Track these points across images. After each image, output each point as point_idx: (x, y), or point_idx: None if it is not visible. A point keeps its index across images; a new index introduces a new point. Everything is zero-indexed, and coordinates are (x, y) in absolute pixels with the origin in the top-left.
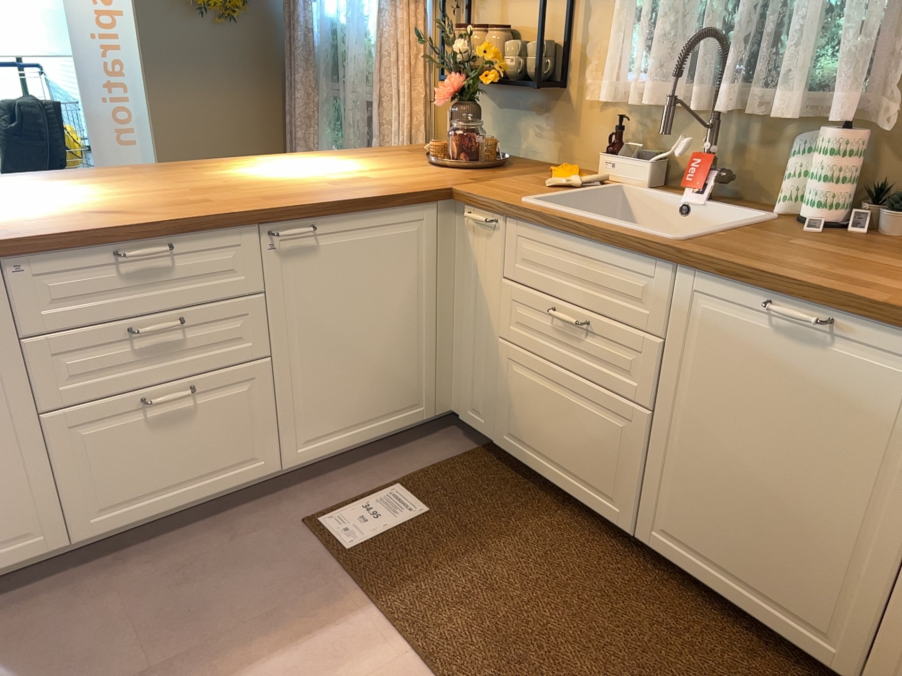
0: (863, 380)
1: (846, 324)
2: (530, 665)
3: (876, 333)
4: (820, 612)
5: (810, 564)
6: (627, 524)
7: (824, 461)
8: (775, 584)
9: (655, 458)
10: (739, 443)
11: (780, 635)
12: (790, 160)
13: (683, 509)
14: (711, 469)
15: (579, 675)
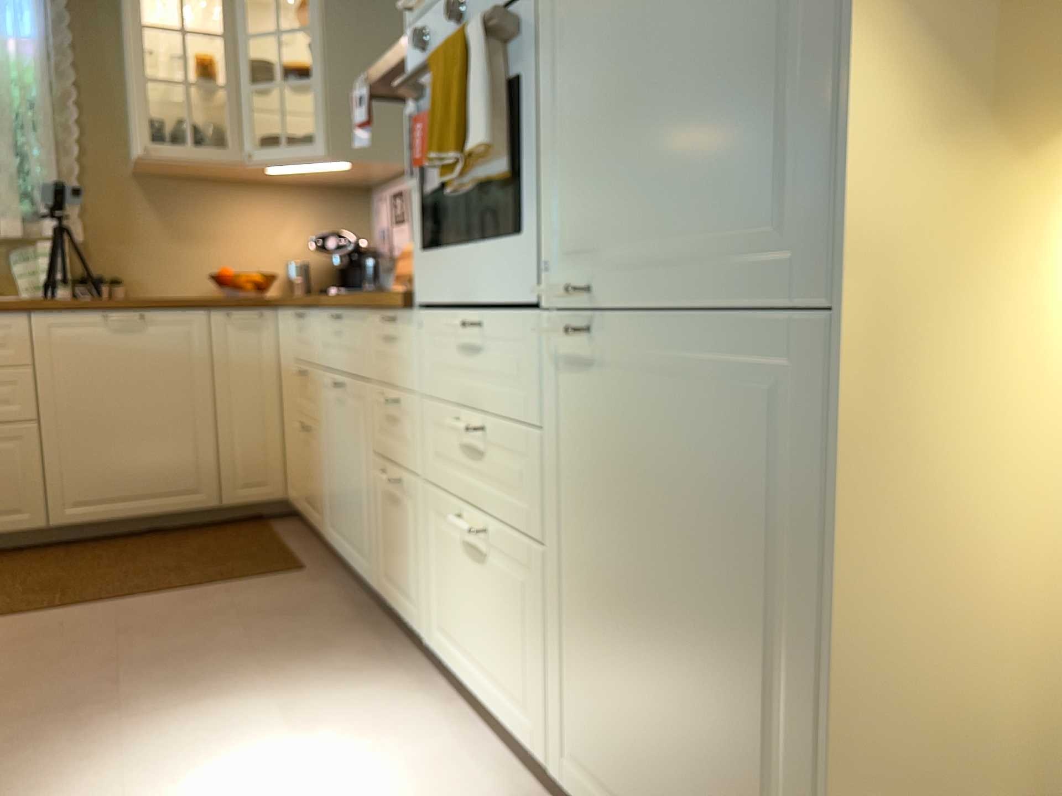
0: (166, 340)
1: (148, 314)
2: (72, 587)
3: (165, 314)
4: (189, 479)
5: (174, 455)
6: (38, 522)
7: (163, 392)
8: (160, 482)
9: (50, 453)
10: (110, 408)
11: (173, 512)
12: (11, 268)
13: (84, 477)
14: (96, 436)
15: (102, 576)
